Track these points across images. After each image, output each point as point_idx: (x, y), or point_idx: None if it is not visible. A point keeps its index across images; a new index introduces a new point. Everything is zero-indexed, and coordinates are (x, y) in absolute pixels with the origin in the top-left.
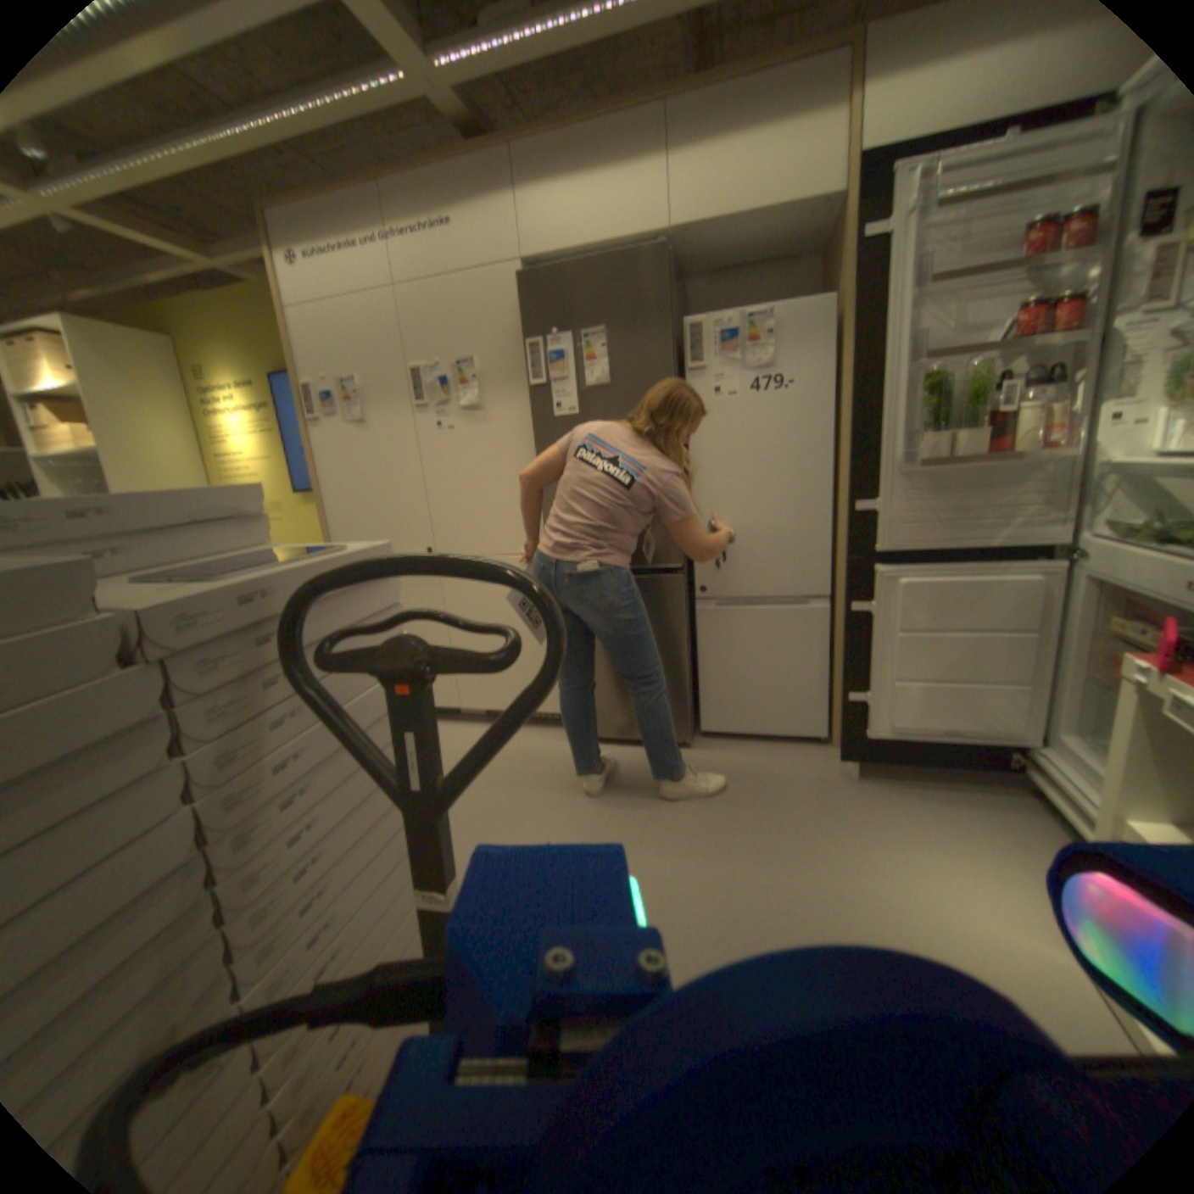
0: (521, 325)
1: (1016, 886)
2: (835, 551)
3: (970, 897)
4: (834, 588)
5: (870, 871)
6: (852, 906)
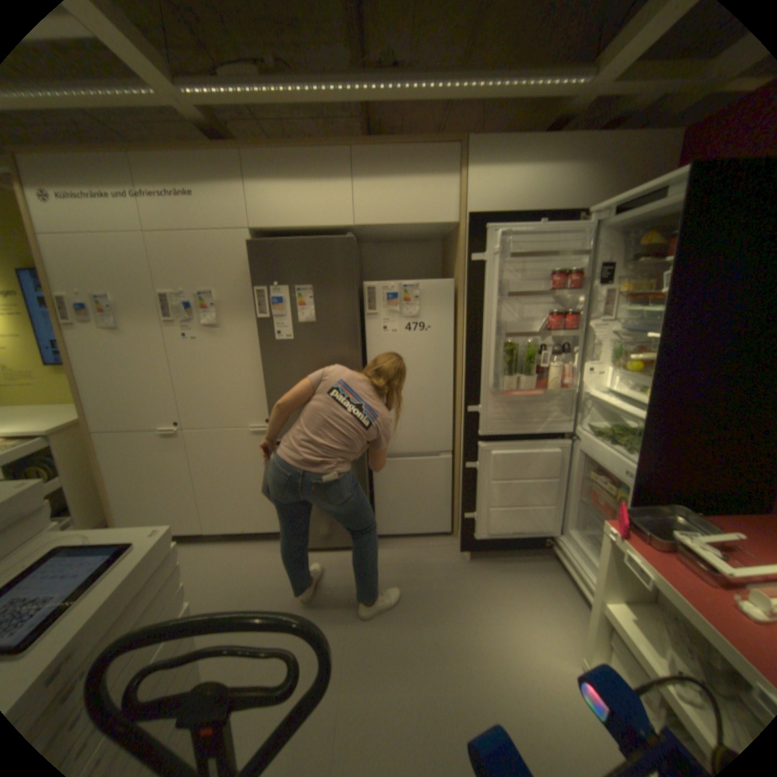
0: (250, 273)
1: (554, 628)
2: (454, 425)
3: (532, 640)
4: (454, 446)
5: (481, 632)
6: (474, 662)
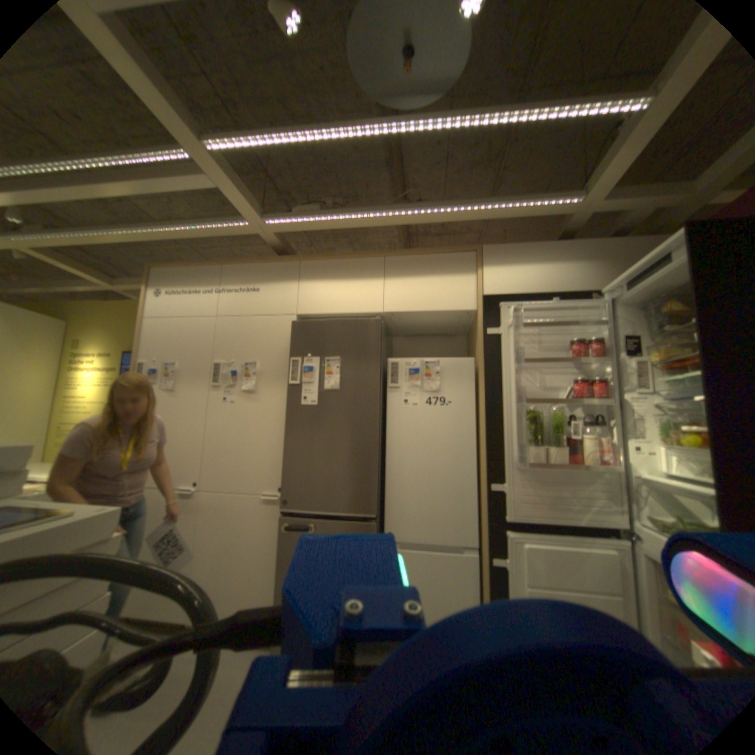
0: (291, 349)
1: None
2: (481, 515)
3: None
4: (482, 542)
5: None
6: None
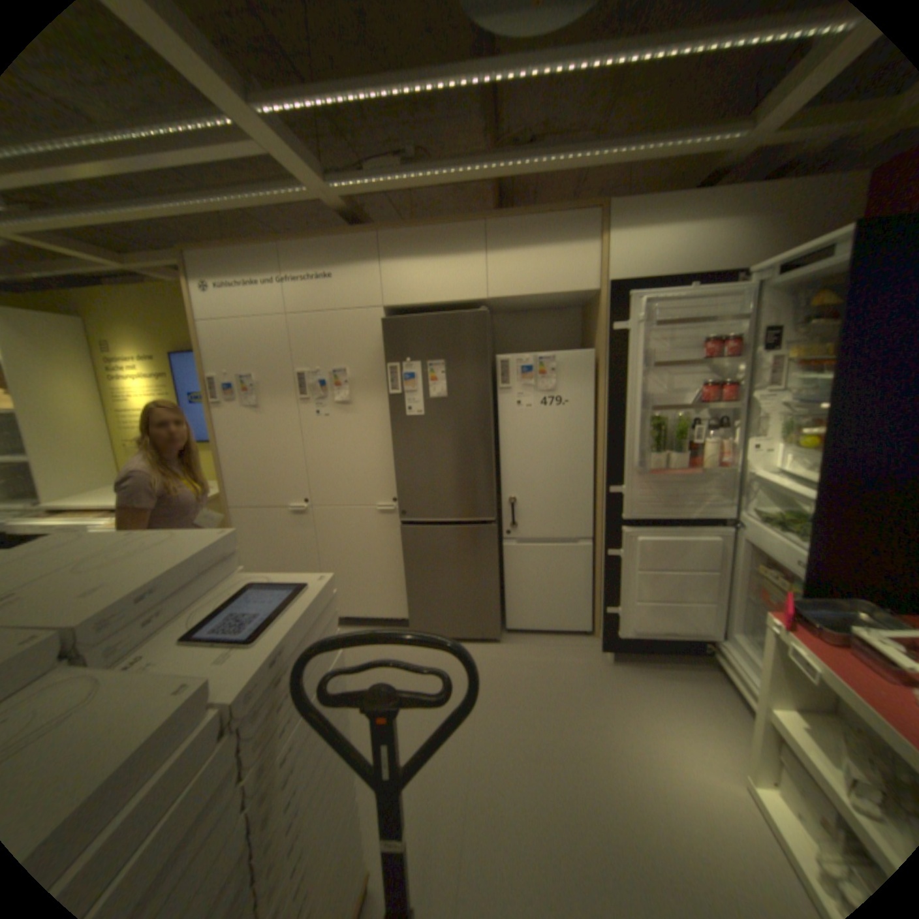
0: (384, 350)
1: (715, 743)
2: (597, 510)
3: (688, 754)
4: (596, 533)
5: (627, 739)
6: (618, 768)
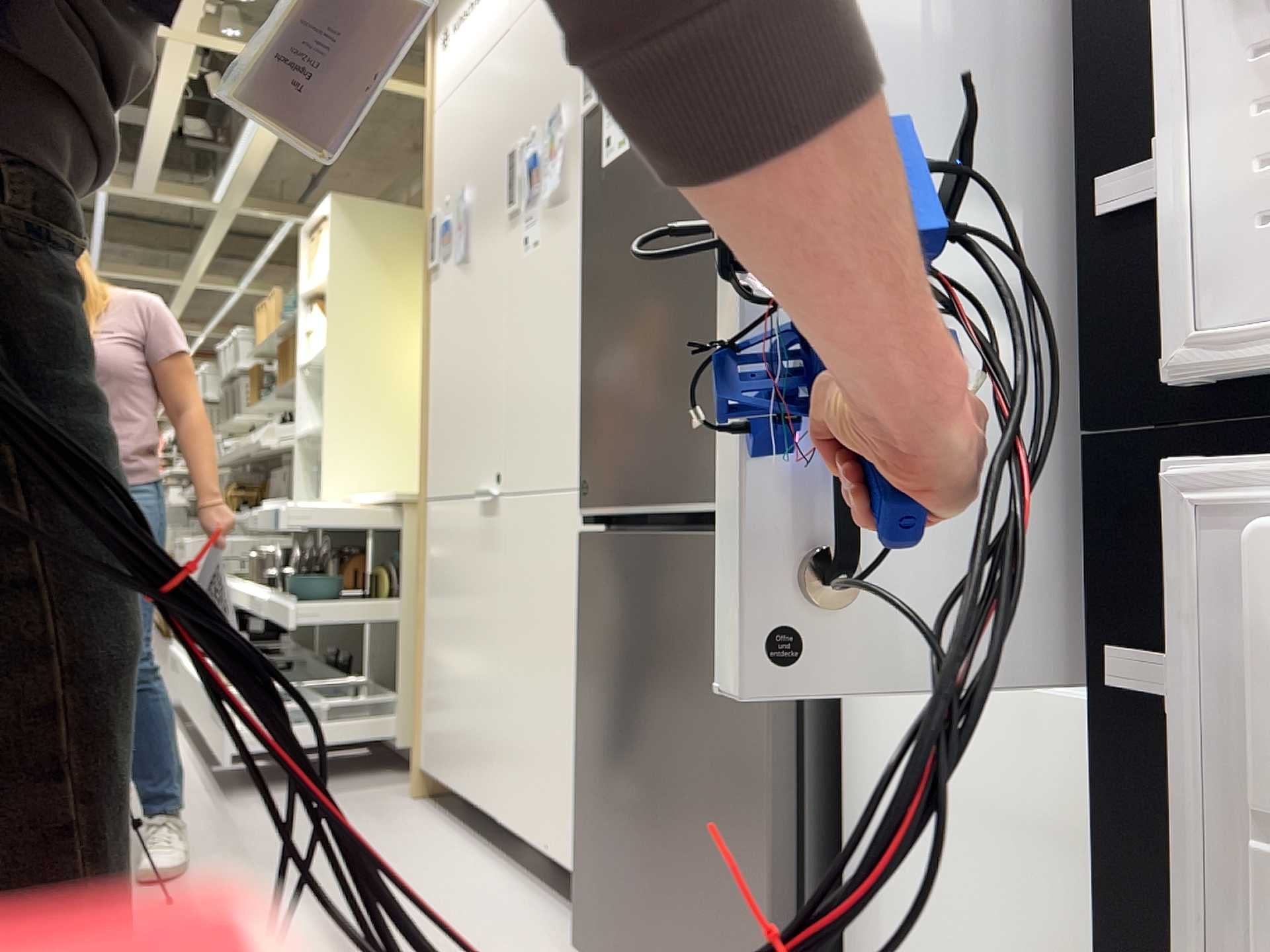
0: None
1: None
2: None
3: None
4: None
5: None
6: None
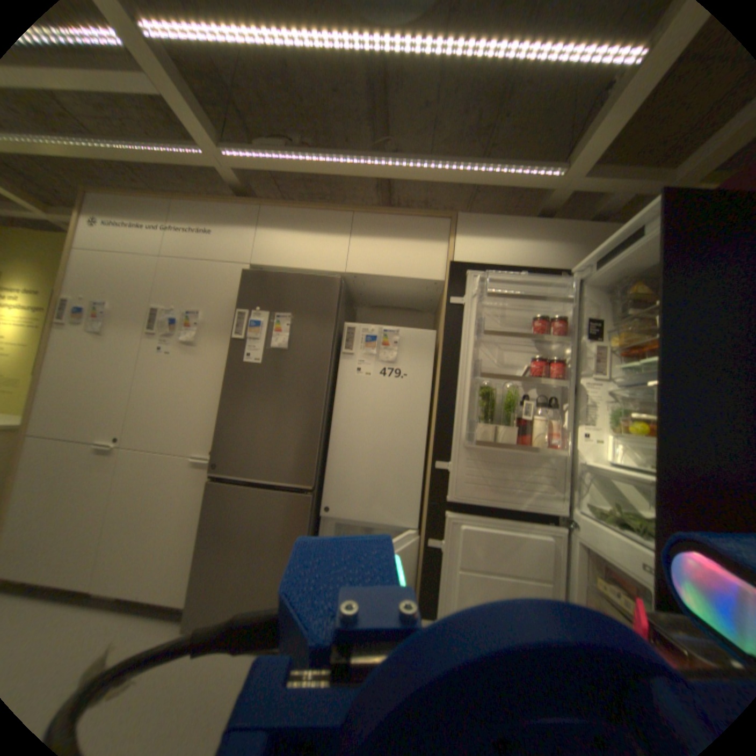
0: (240, 302)
1: None
2: (424, 495)
3: None
4: (422, 523)
5: None
6: None
